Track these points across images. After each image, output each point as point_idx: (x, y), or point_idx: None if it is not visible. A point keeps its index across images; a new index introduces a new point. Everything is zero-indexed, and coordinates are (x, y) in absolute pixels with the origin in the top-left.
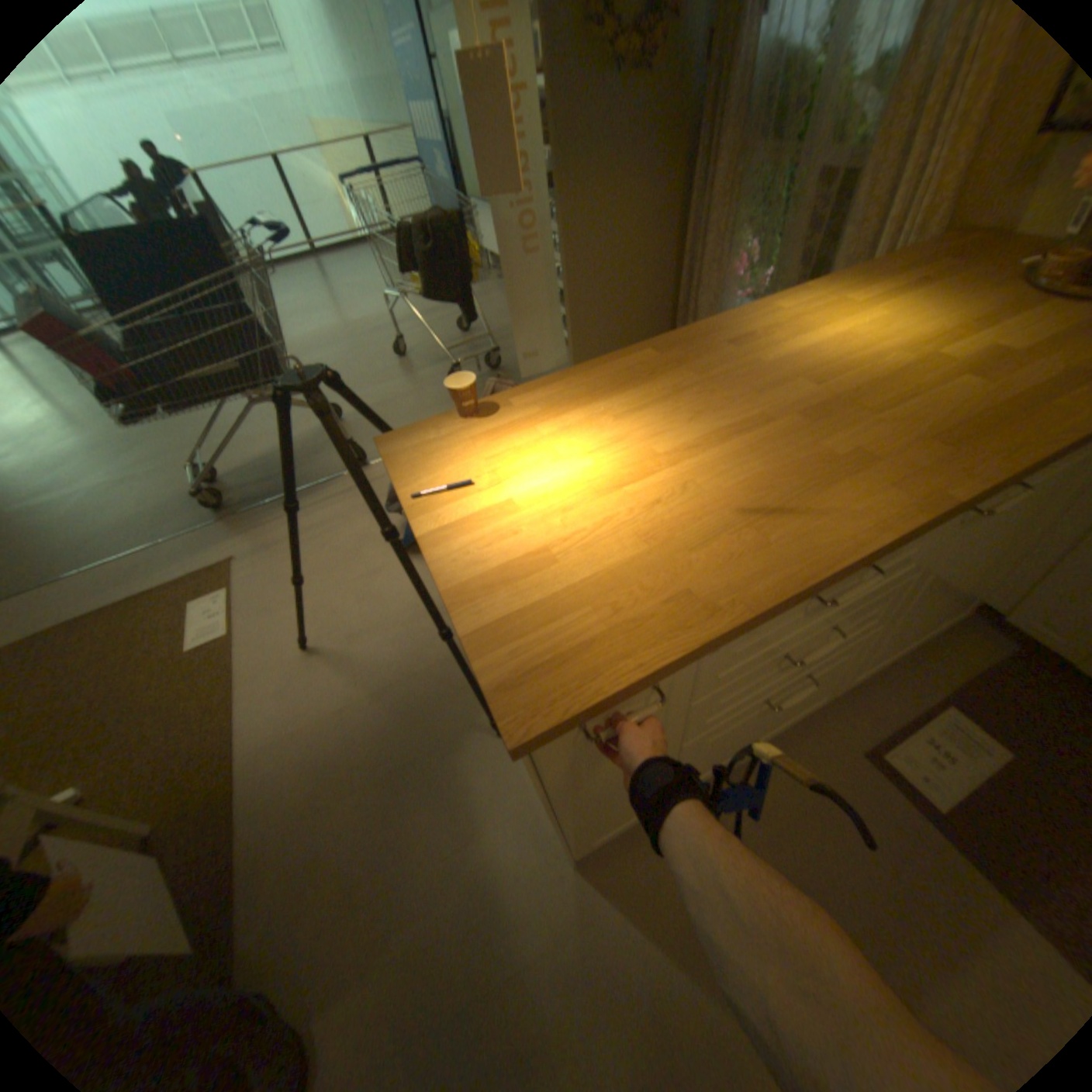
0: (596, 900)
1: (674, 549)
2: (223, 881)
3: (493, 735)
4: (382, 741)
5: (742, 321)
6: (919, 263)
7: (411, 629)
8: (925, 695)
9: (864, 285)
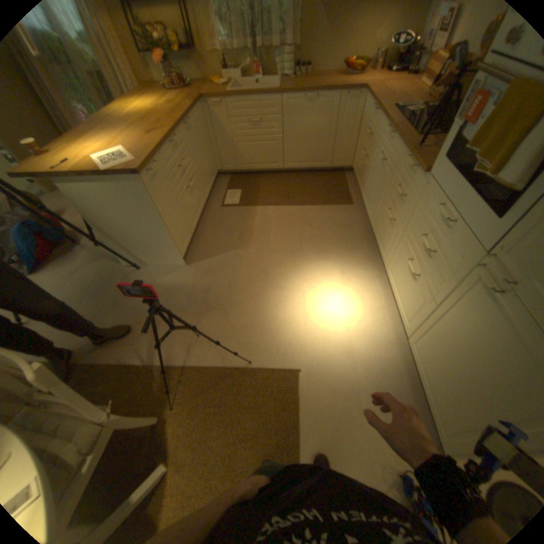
0: (194, 264)
1: (134, 143)
2: (81, 368)
3: (135, 271)
4: (98, 303)
5: (103, 112)
6: (137, 91)
7: (67, 282)
8: (221, 192)
9: (128, 98)
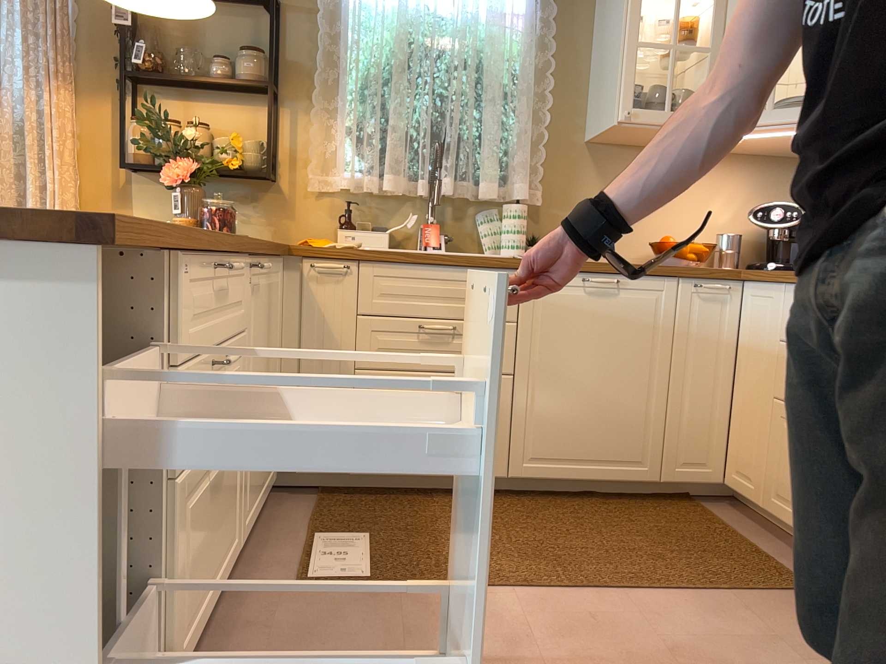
0: None
1: None
2: None
3: None
4: None
5: None
6: None
7: None
8: (291, 541)
9: None
